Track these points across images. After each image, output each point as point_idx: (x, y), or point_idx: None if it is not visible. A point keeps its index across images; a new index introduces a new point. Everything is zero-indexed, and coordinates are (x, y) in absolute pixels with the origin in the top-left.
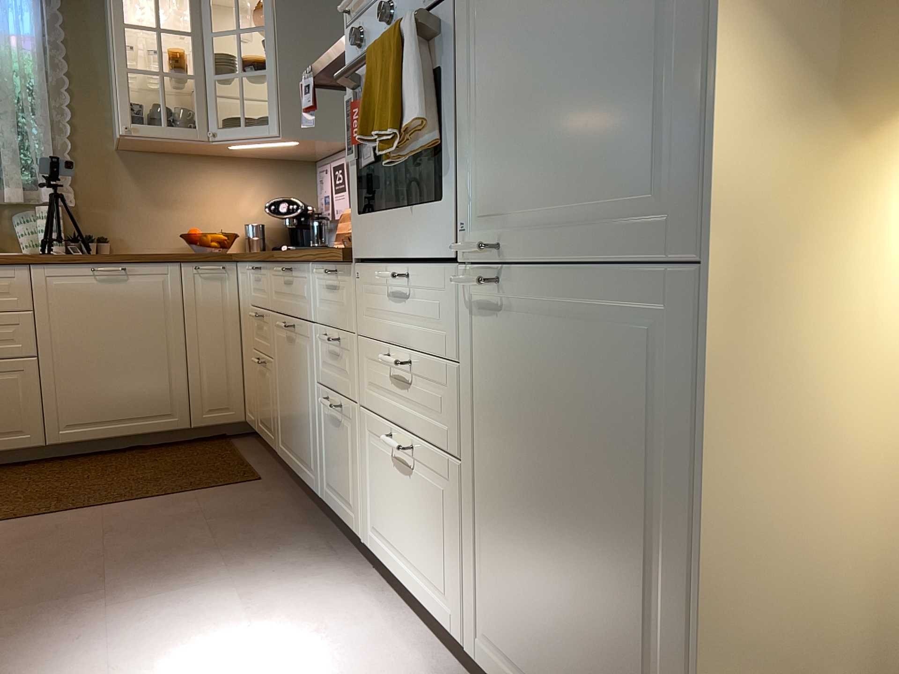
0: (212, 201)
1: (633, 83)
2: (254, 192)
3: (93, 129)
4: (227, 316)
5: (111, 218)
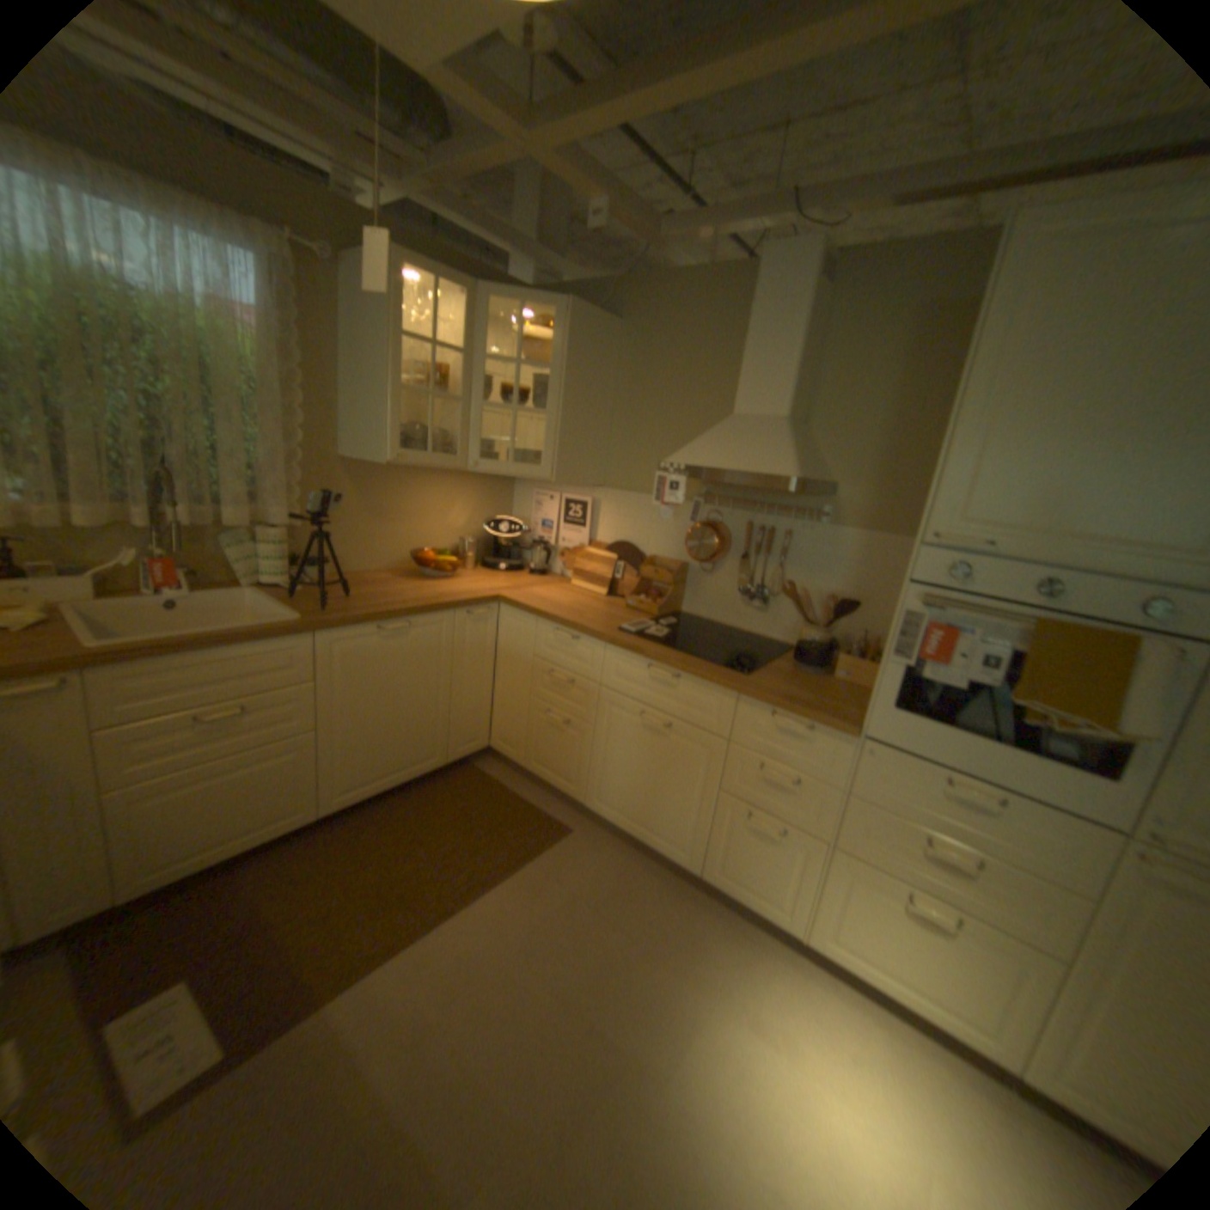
0: (426, 514)
1: None
2: (463, 505)
3: (315, 434)
4: (486, 655)
5: (330, 535)
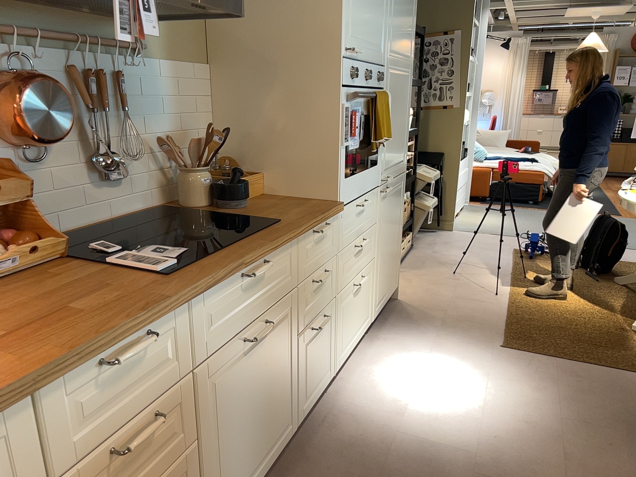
0: None
1: (403, 136)
2: None
3: None
4: None
5: None
